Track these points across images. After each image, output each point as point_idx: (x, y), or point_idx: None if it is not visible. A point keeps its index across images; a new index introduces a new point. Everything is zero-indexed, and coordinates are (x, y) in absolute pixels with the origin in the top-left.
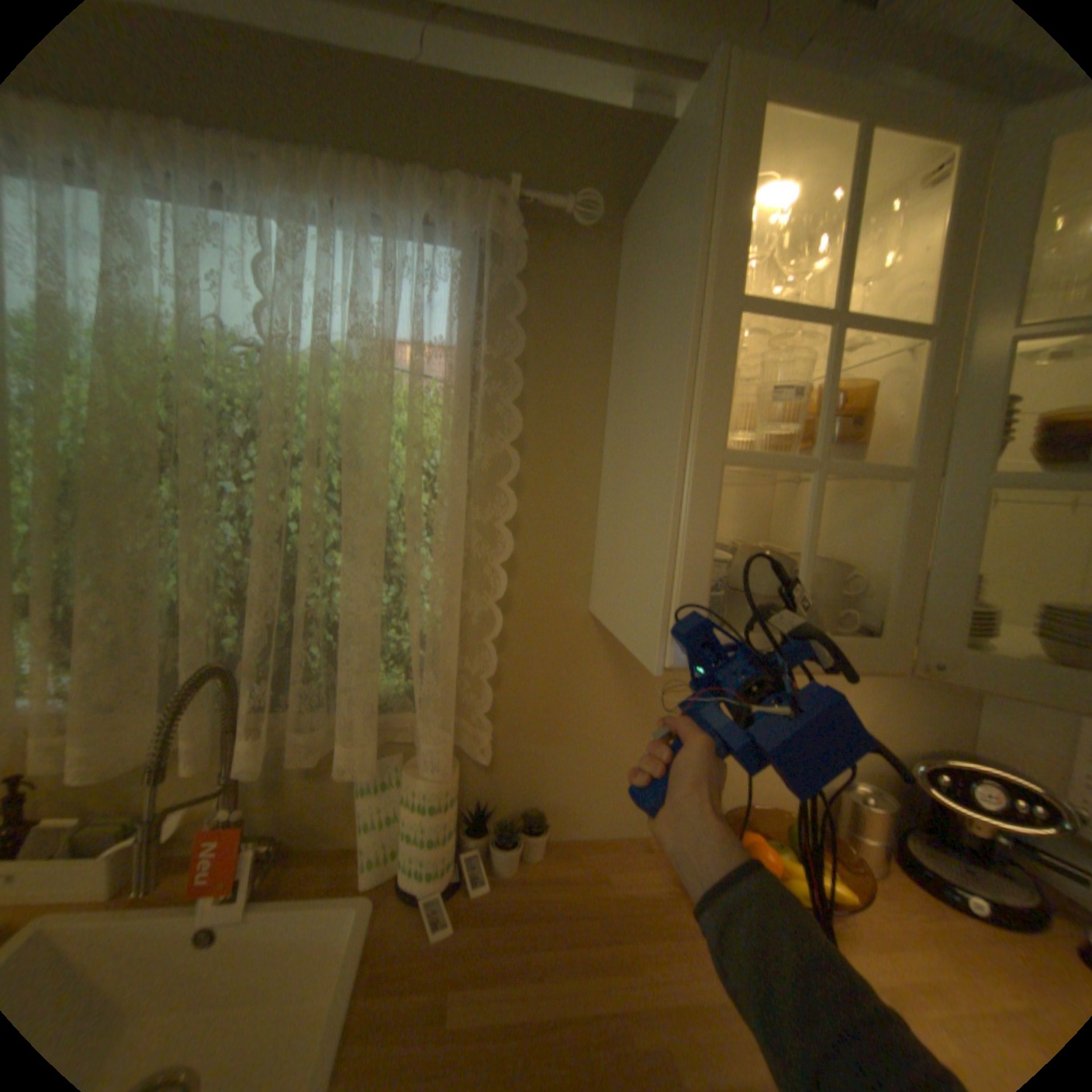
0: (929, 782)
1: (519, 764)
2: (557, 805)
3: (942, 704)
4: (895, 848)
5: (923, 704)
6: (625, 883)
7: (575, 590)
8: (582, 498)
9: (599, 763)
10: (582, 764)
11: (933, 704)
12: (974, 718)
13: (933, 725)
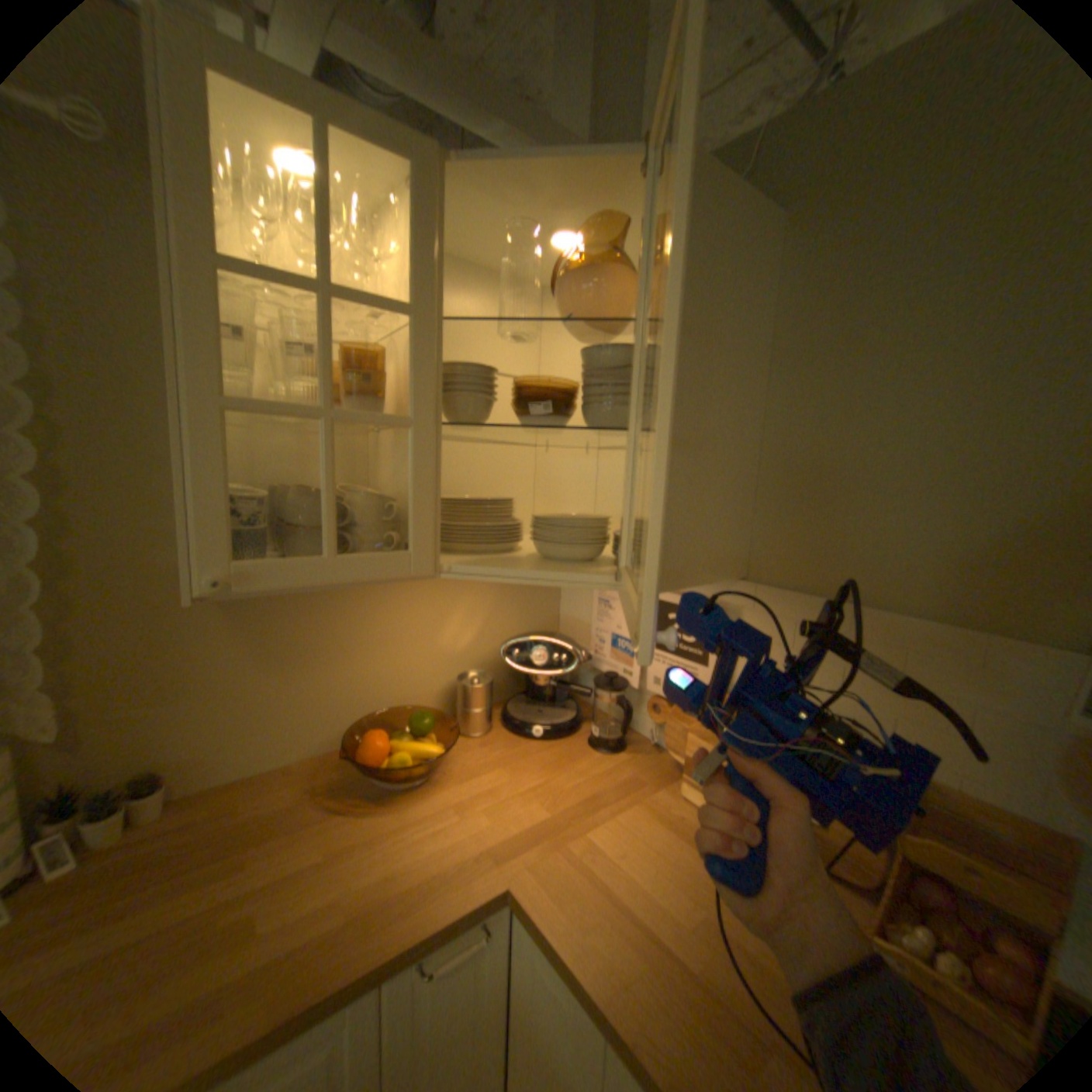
0: (511, 658)
1: (116, 734)
2: (176, 763)
3: (531, 601)
4: (489, 710)
5: (518, 603)
6: (252, 808)
7: (159, 545)
8: (151, 449)
9: (222, 711)
10: (201, 715)
11: (525, 602)
12: (554, 608)
13: (524, 617)
